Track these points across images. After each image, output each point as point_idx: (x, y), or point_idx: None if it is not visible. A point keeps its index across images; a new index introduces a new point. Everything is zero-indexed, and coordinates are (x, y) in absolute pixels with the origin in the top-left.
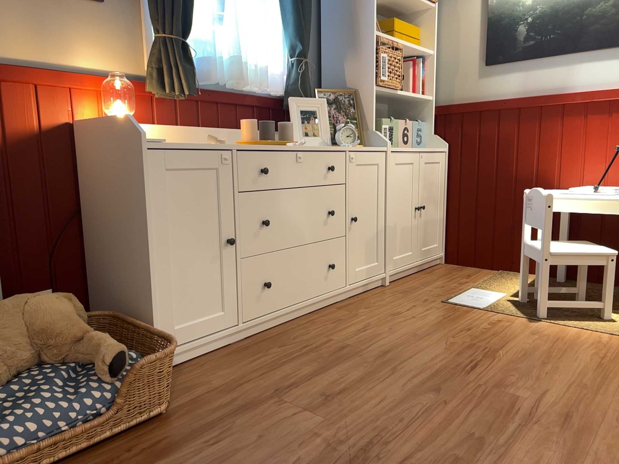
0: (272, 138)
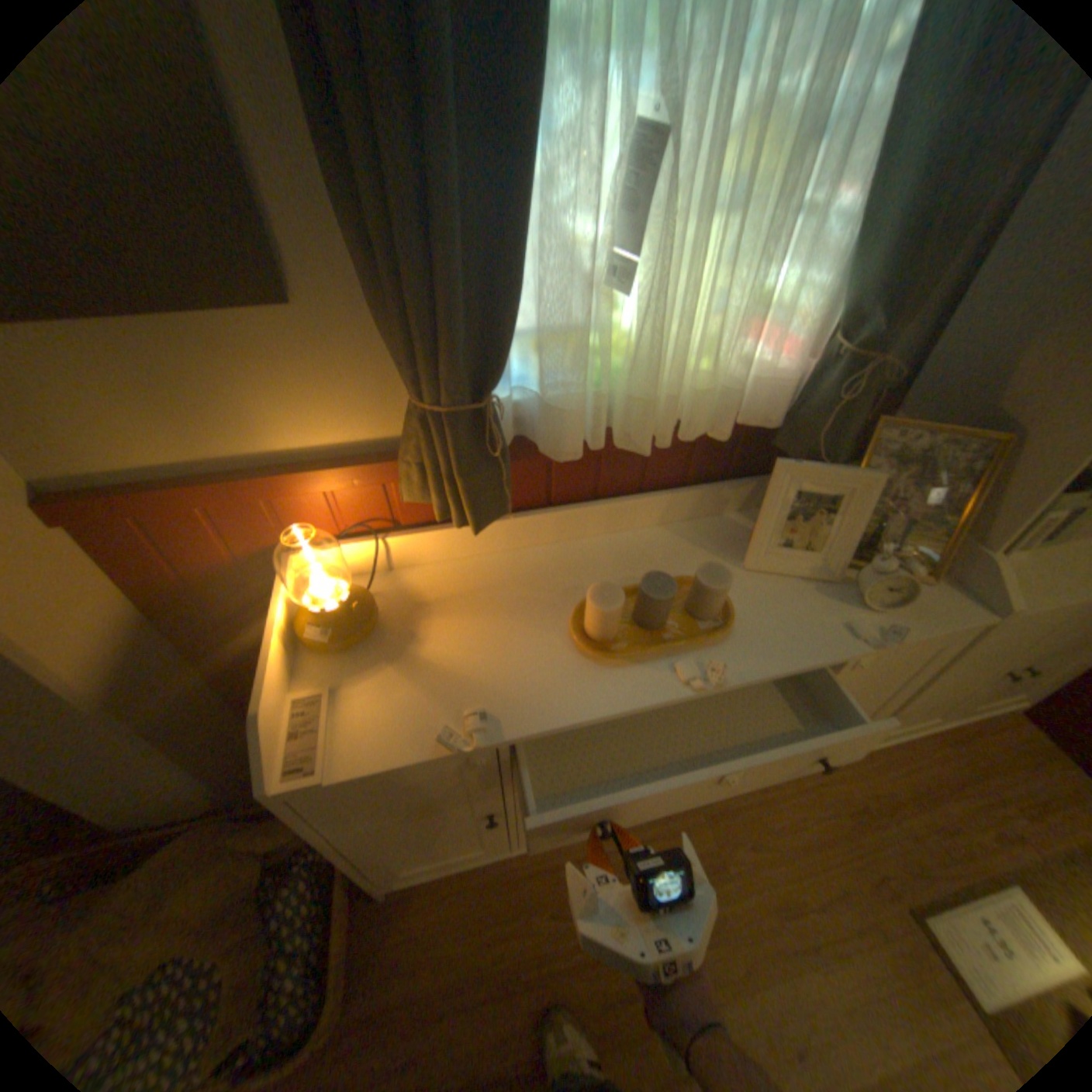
0: (662, 618)
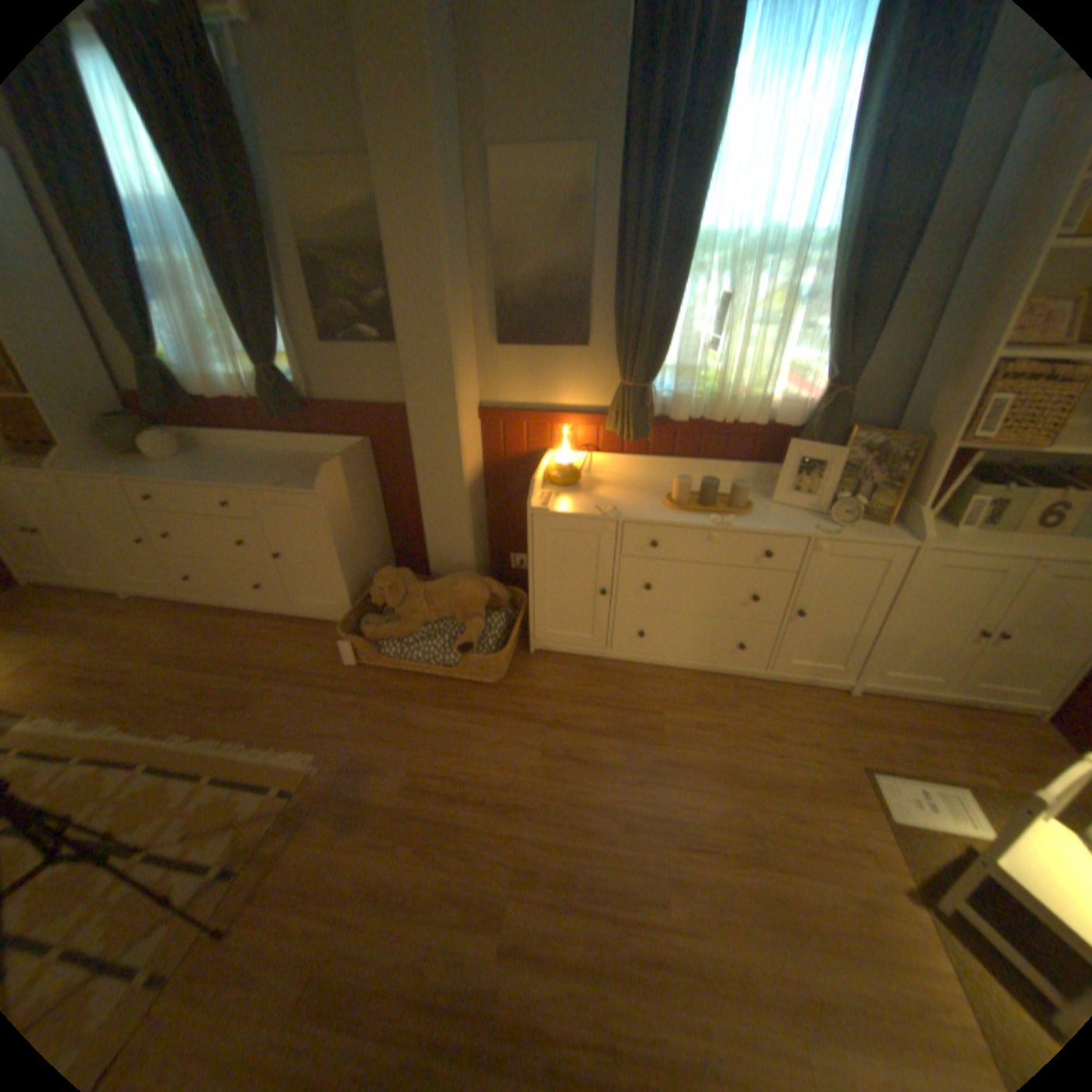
0: (709, 500)
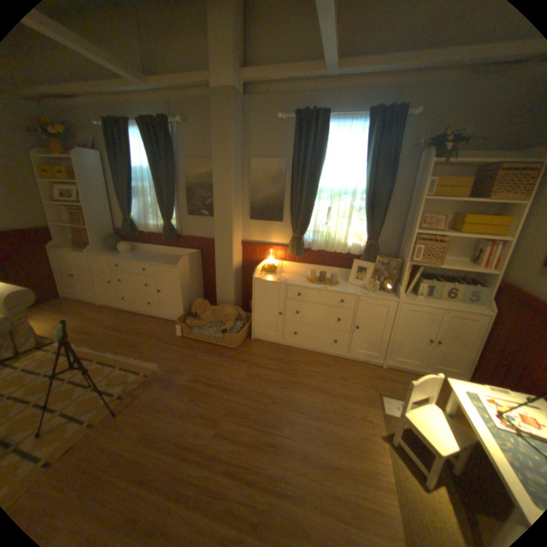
0: (322, 280)
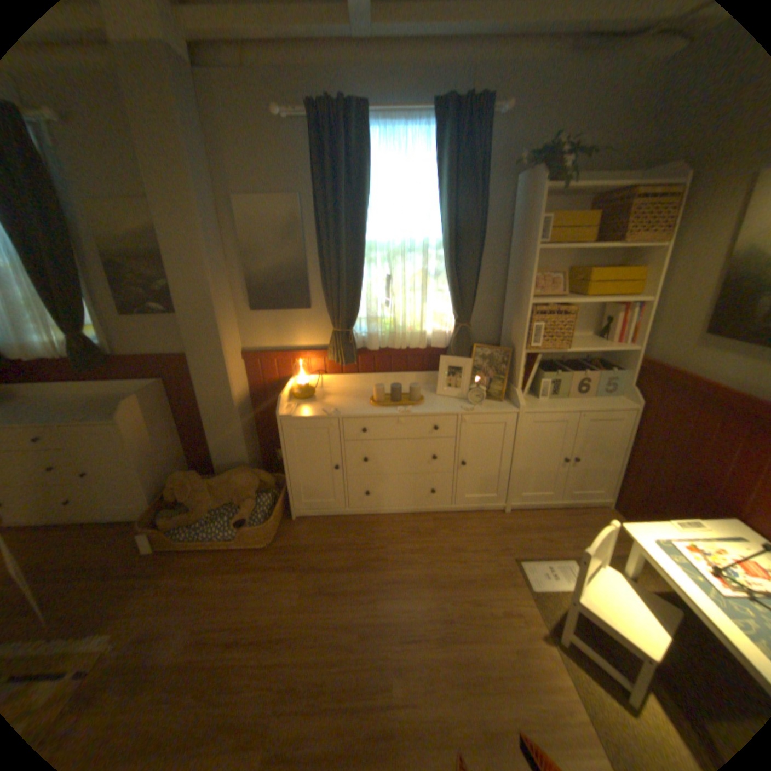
0: (397, 398)
